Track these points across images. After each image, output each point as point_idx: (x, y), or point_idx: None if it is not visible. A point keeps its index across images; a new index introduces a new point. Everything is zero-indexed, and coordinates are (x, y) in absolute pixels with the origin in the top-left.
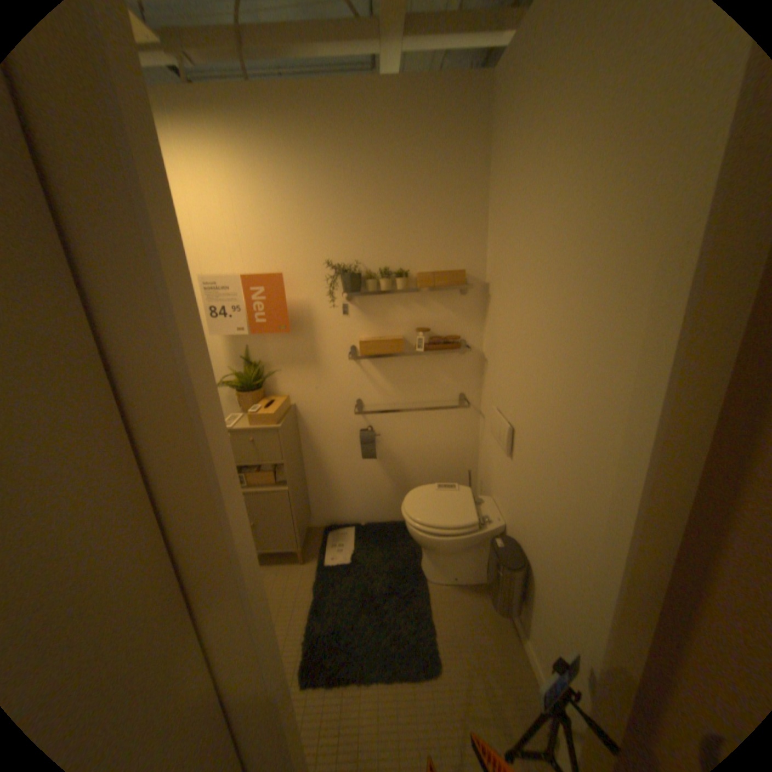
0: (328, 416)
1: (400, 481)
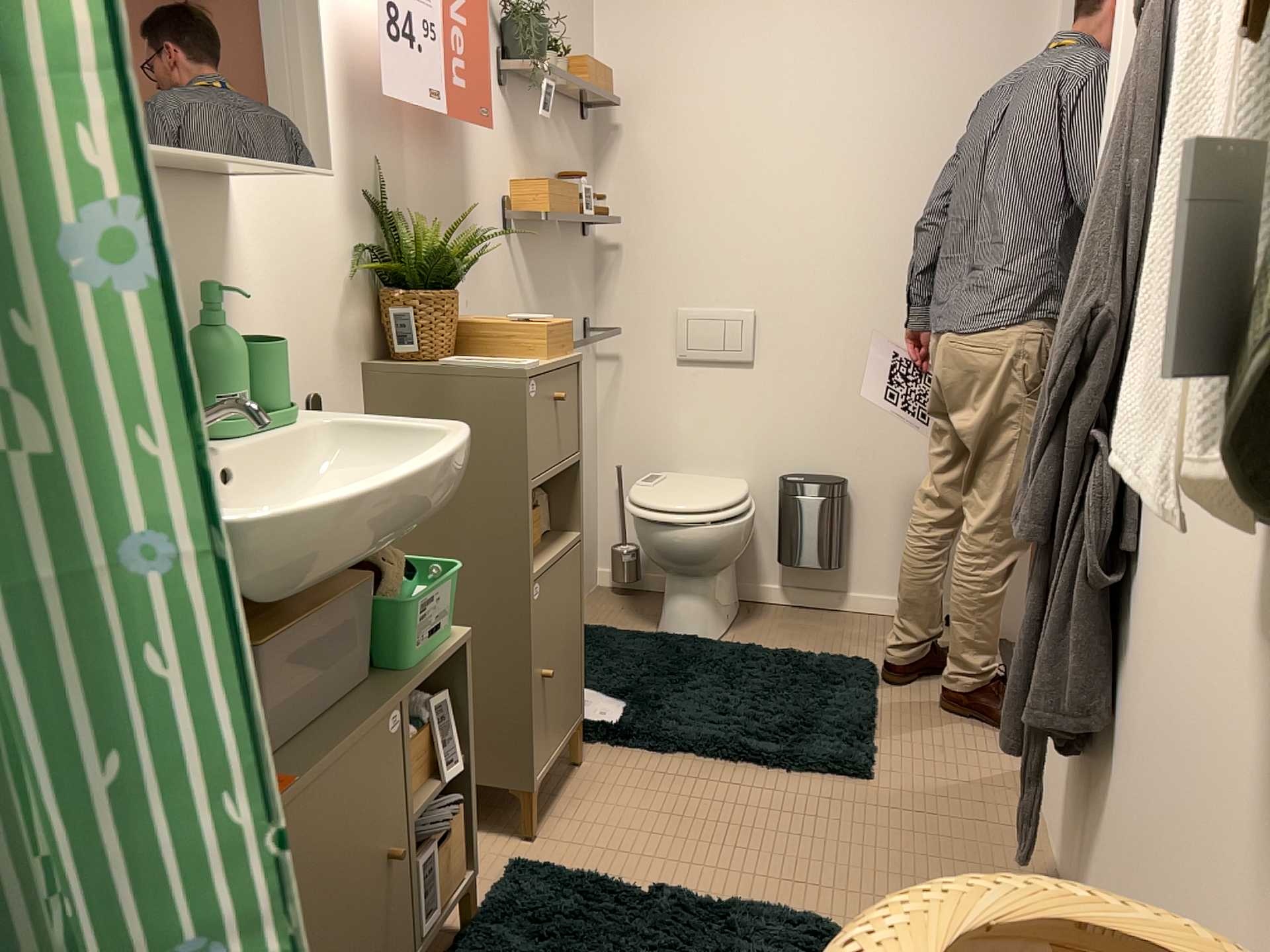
0: None
1: None
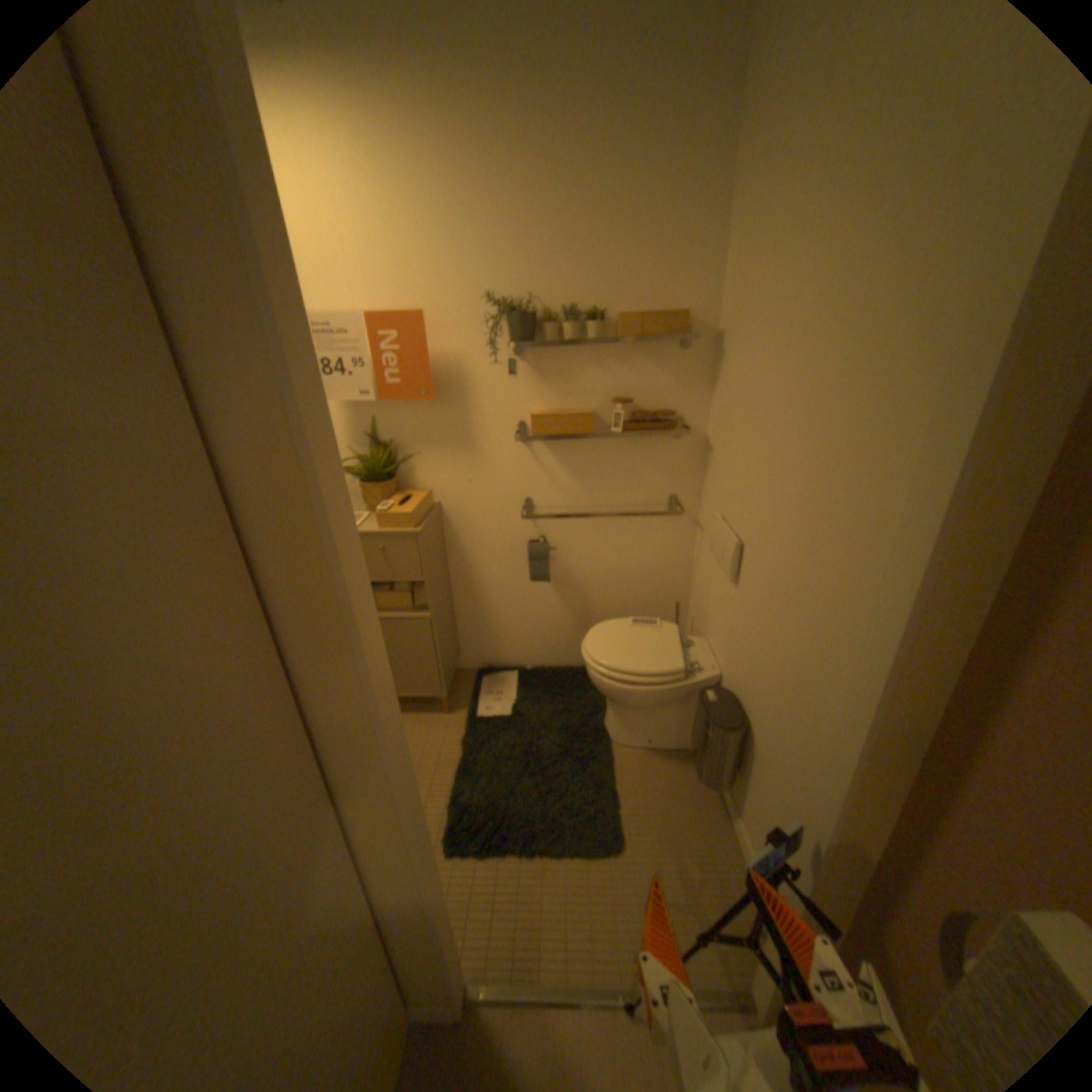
0: (484, 521)
1: (581, 614)
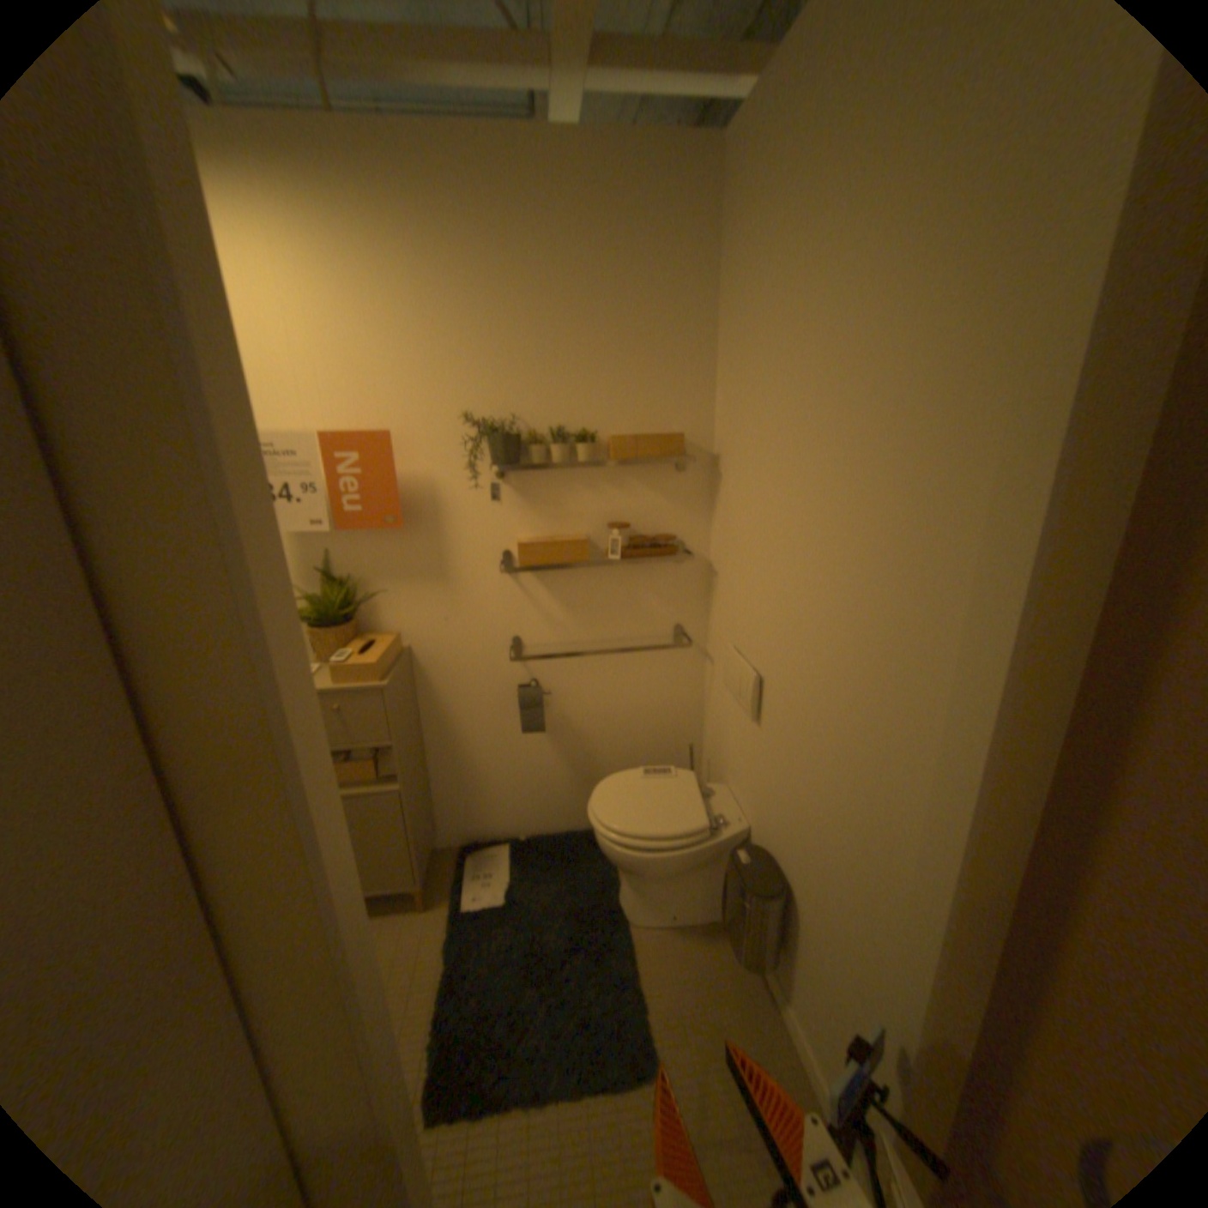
0: (465, 663)
1: (582, 765)
